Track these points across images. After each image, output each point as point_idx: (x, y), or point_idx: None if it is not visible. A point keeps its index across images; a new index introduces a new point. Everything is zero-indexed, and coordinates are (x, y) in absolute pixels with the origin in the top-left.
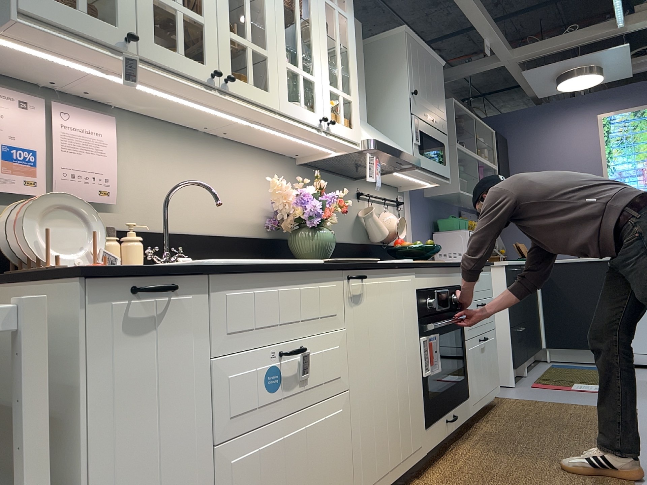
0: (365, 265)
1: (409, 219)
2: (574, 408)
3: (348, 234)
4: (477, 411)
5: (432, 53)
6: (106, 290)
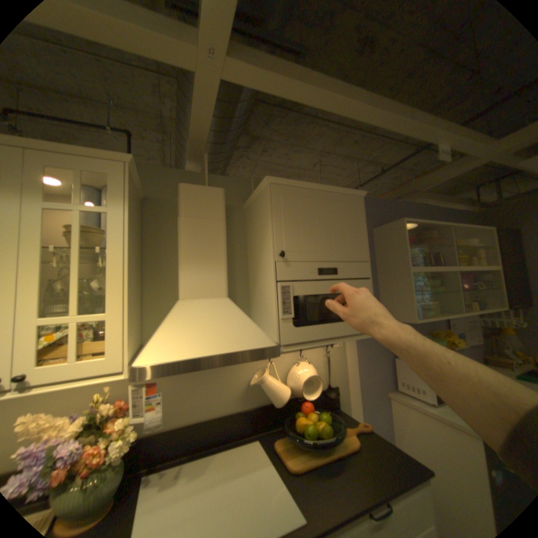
0: None
1: (349, 353)
2: None
3: (231, 403)
4: None
5: (332, 189)
6: None
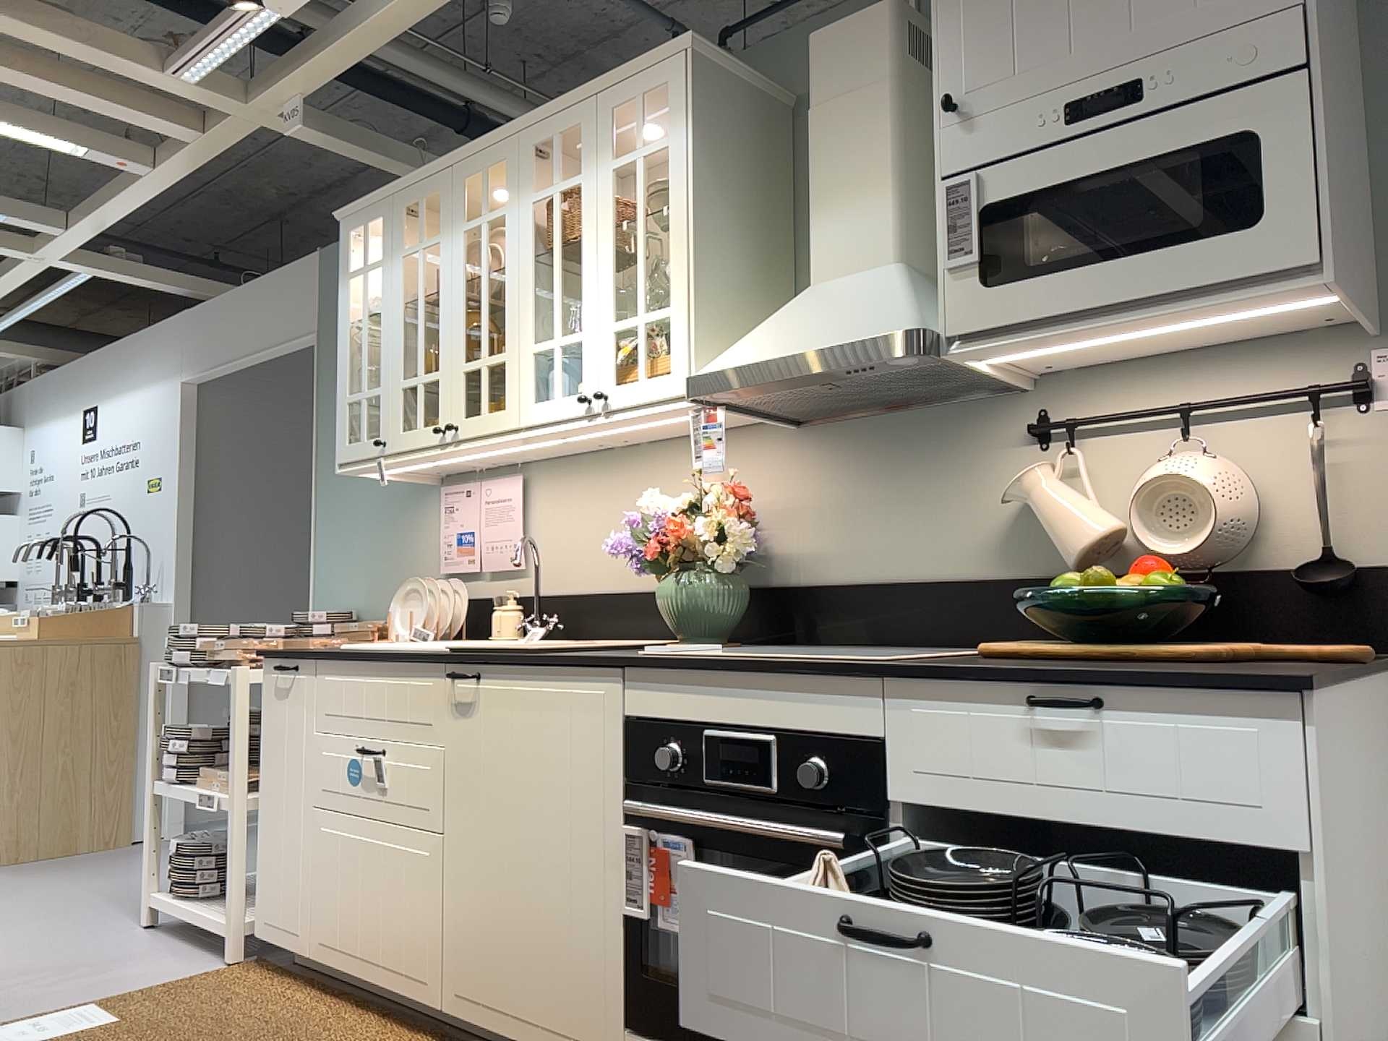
0: (477, 657)
1: None
2: None
3: (973, 555)
4: None
5: None
6: (272, 665)
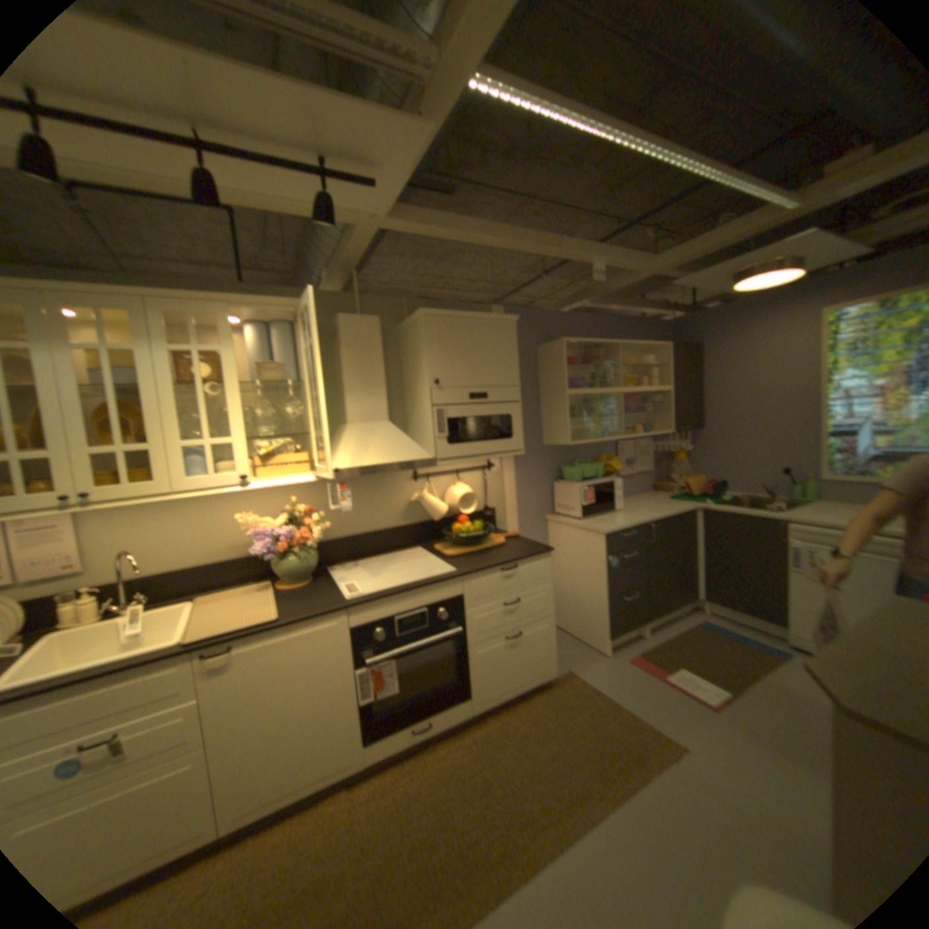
0: (231, 636)
1: (506, 477)
2: (618, 723)
3: (394, 518)
4: (489, 707)
5: (483, 315)
6: None
